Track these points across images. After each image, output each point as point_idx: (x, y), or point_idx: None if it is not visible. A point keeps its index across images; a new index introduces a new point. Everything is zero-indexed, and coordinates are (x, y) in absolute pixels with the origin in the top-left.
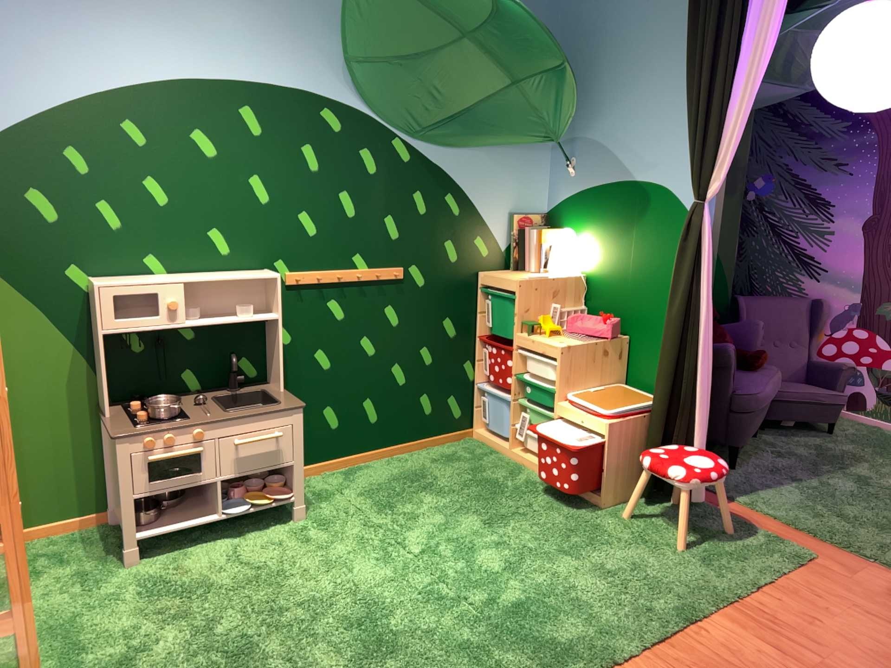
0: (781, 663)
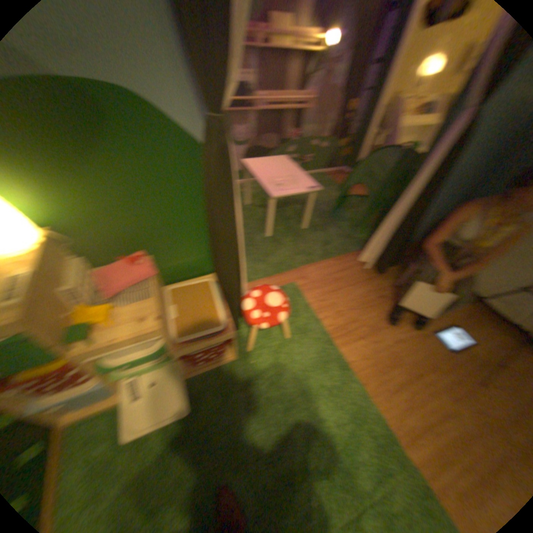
0: (370, 343)
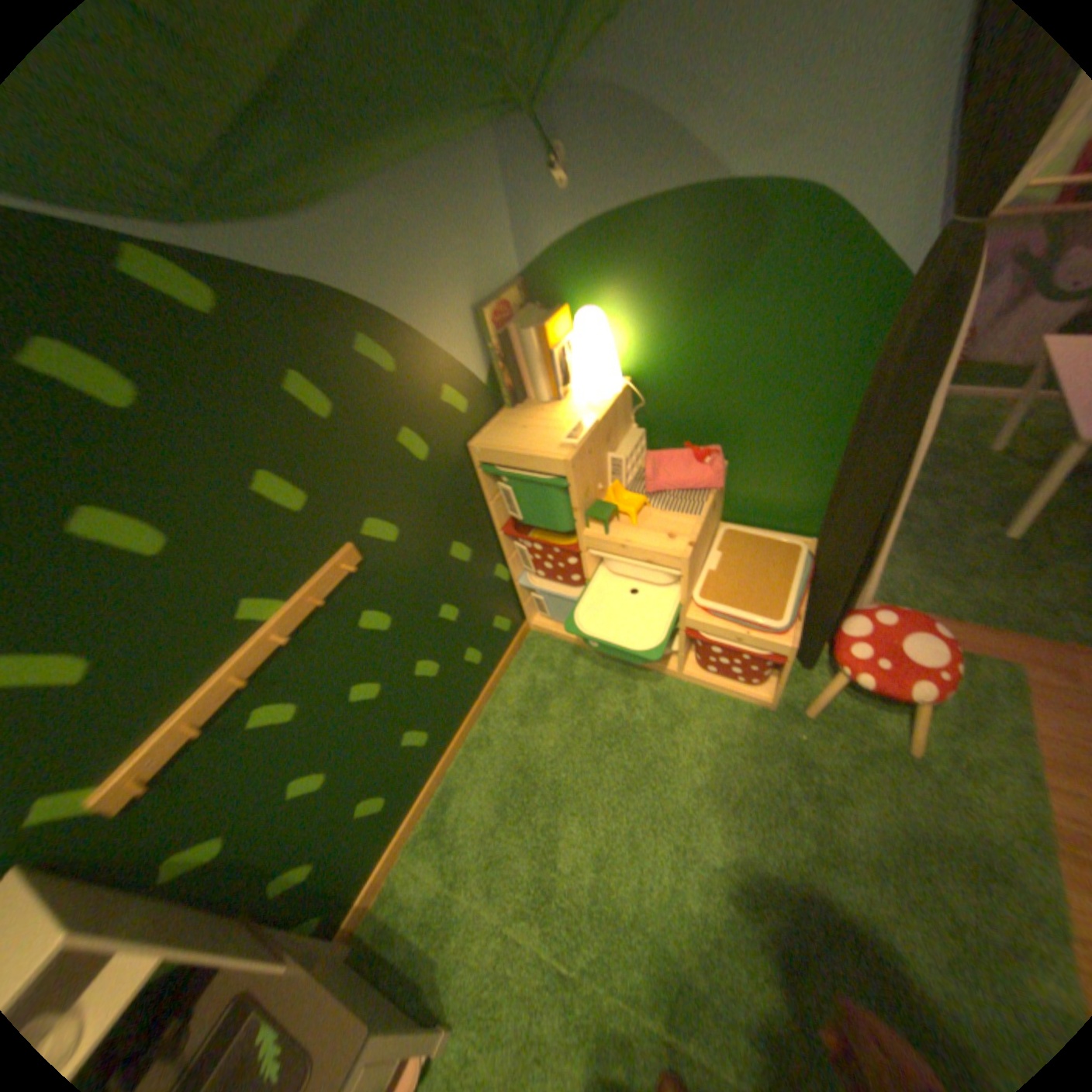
0: None
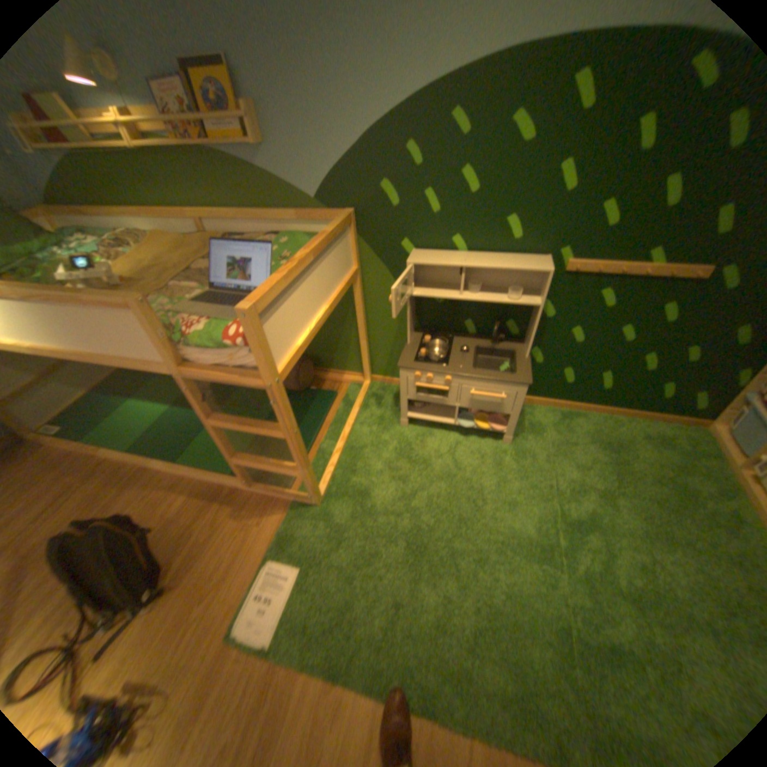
0: None
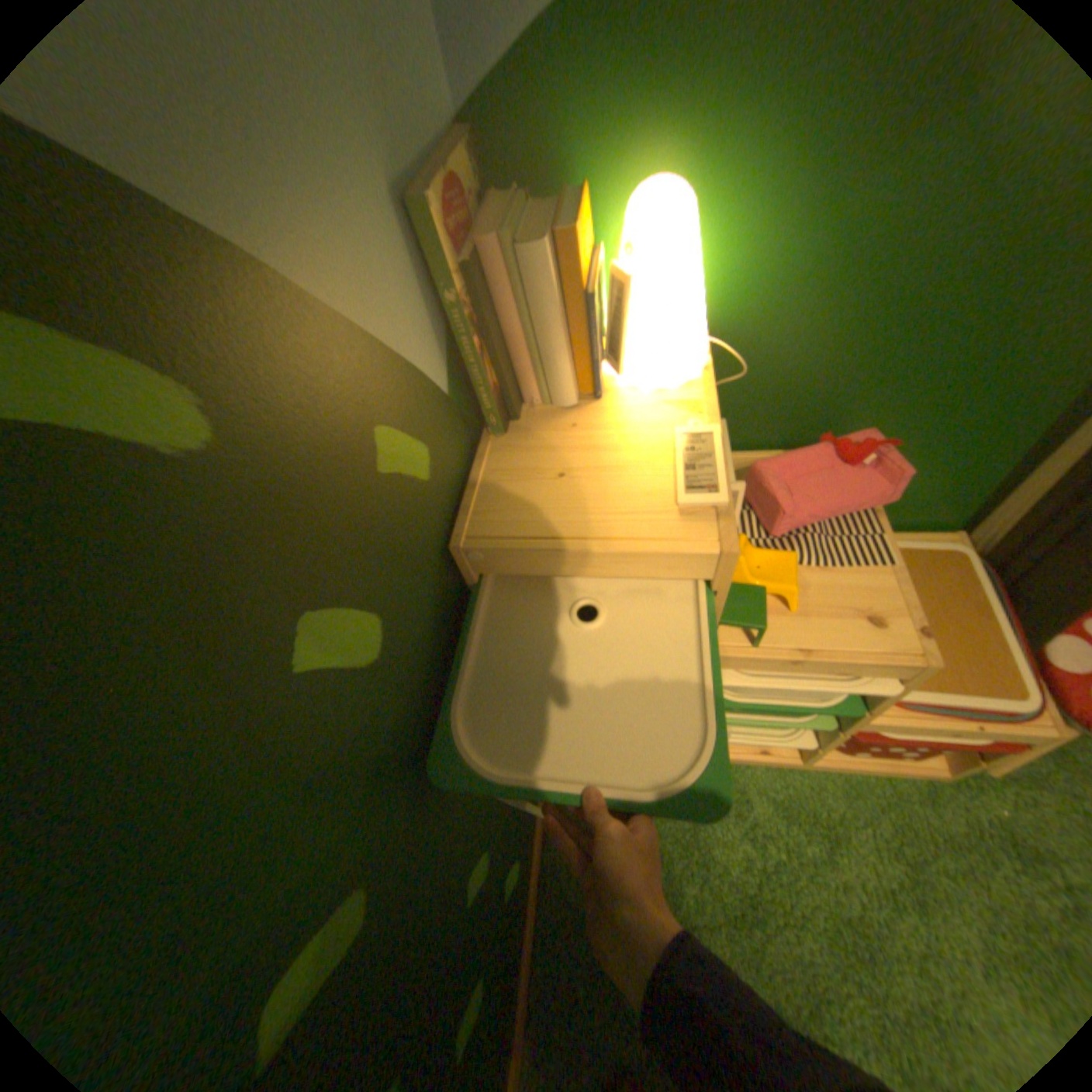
0: None
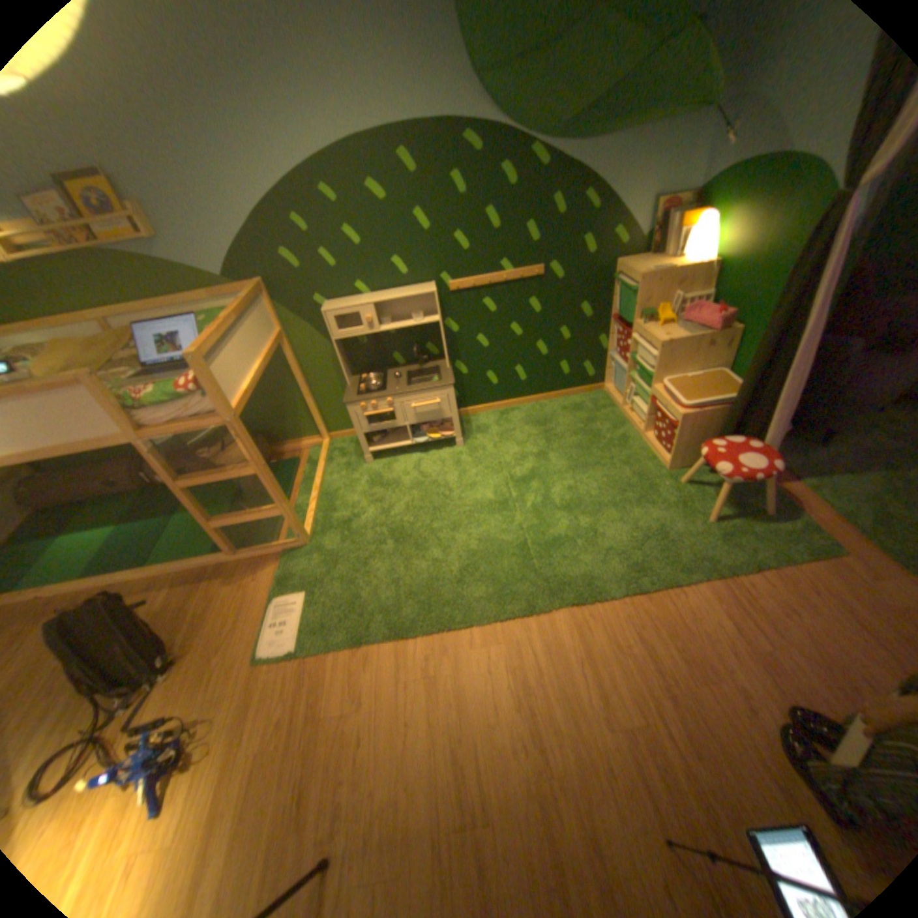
0: (730, 641)
